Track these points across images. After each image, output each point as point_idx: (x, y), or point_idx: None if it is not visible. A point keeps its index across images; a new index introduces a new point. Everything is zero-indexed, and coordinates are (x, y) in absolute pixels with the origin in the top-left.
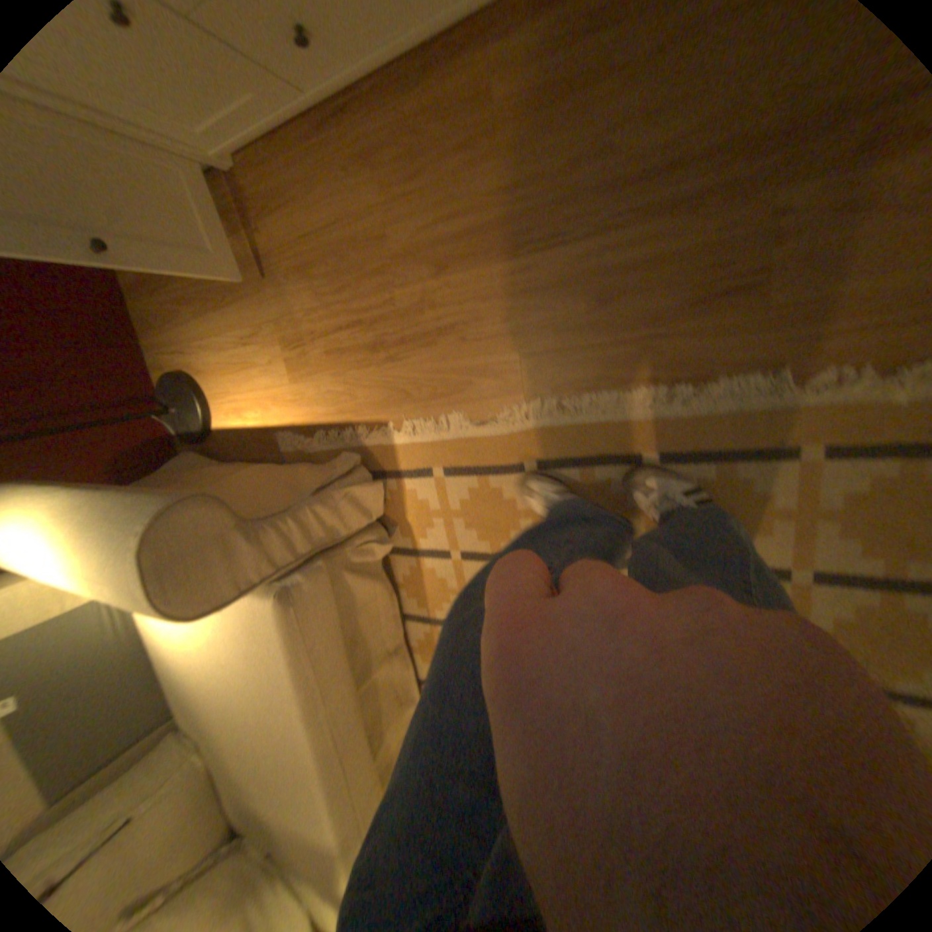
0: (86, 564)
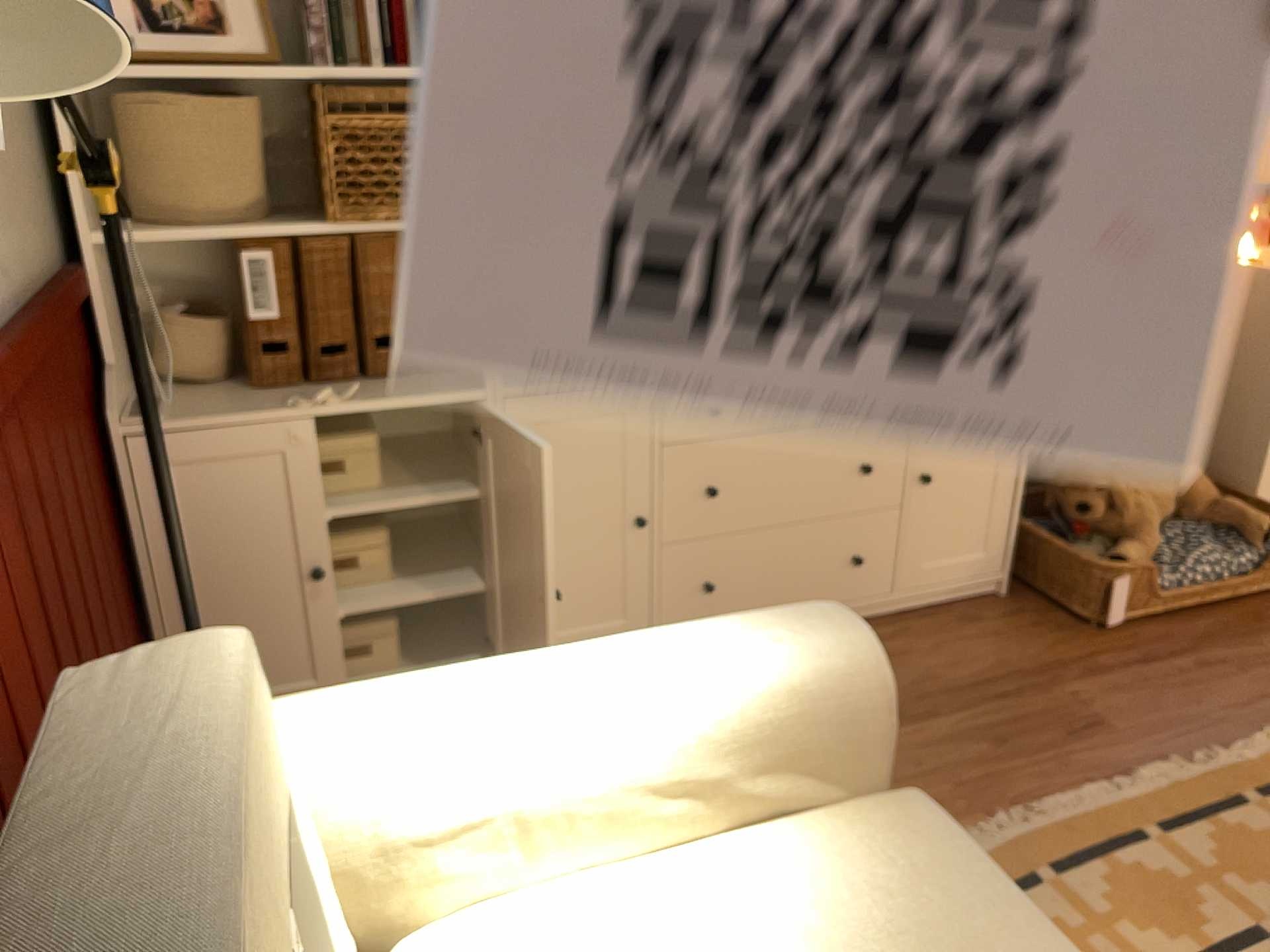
0: (734, 635)
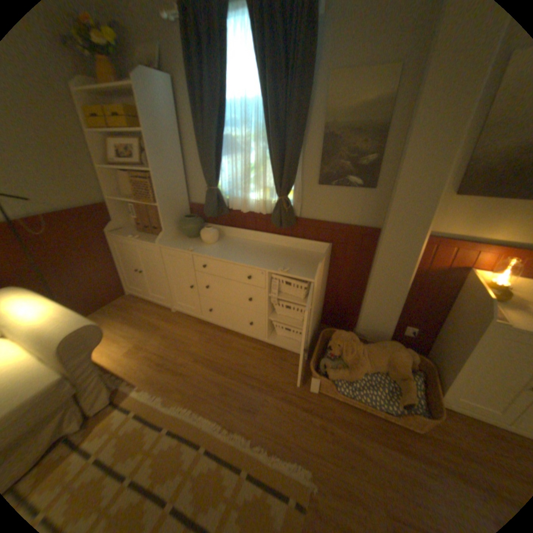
0: (60, 319)
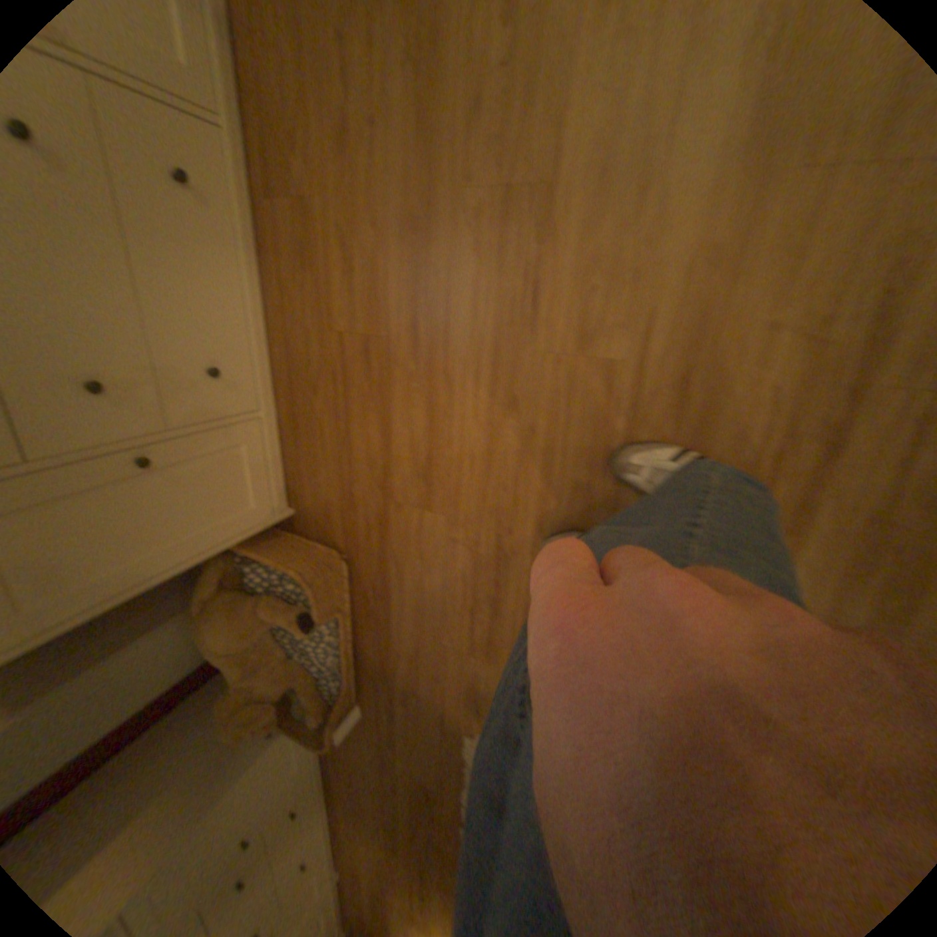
0: None
